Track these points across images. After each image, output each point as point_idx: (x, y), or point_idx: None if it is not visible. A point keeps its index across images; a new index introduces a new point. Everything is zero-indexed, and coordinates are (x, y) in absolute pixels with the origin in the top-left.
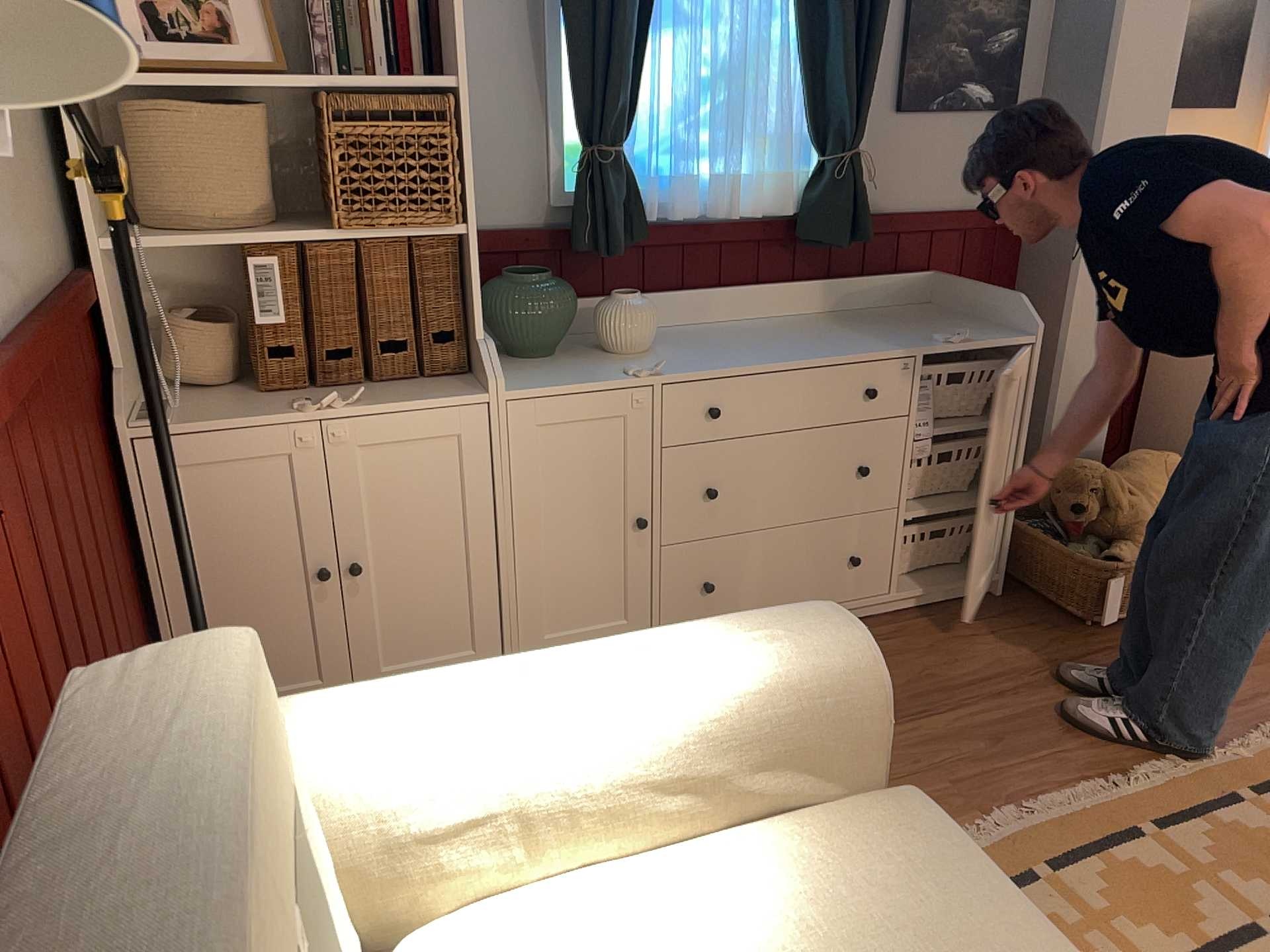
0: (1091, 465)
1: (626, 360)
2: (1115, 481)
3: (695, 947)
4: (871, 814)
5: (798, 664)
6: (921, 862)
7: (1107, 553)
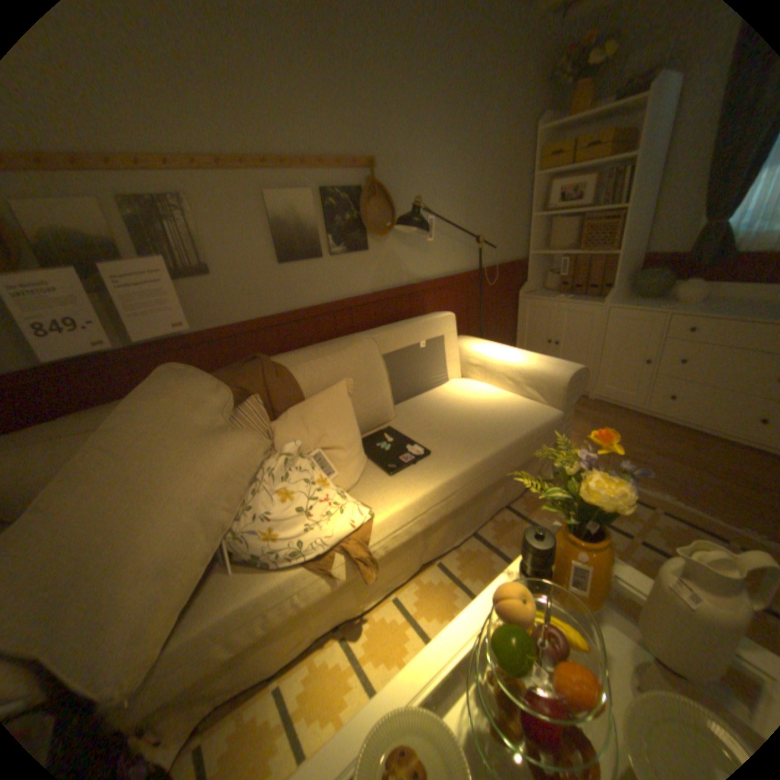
0: None
1: (677, 305)
2: None
3: (485, 398)
4: (545, 408)
5: (552, 369)
6: (535, 414)
7: None
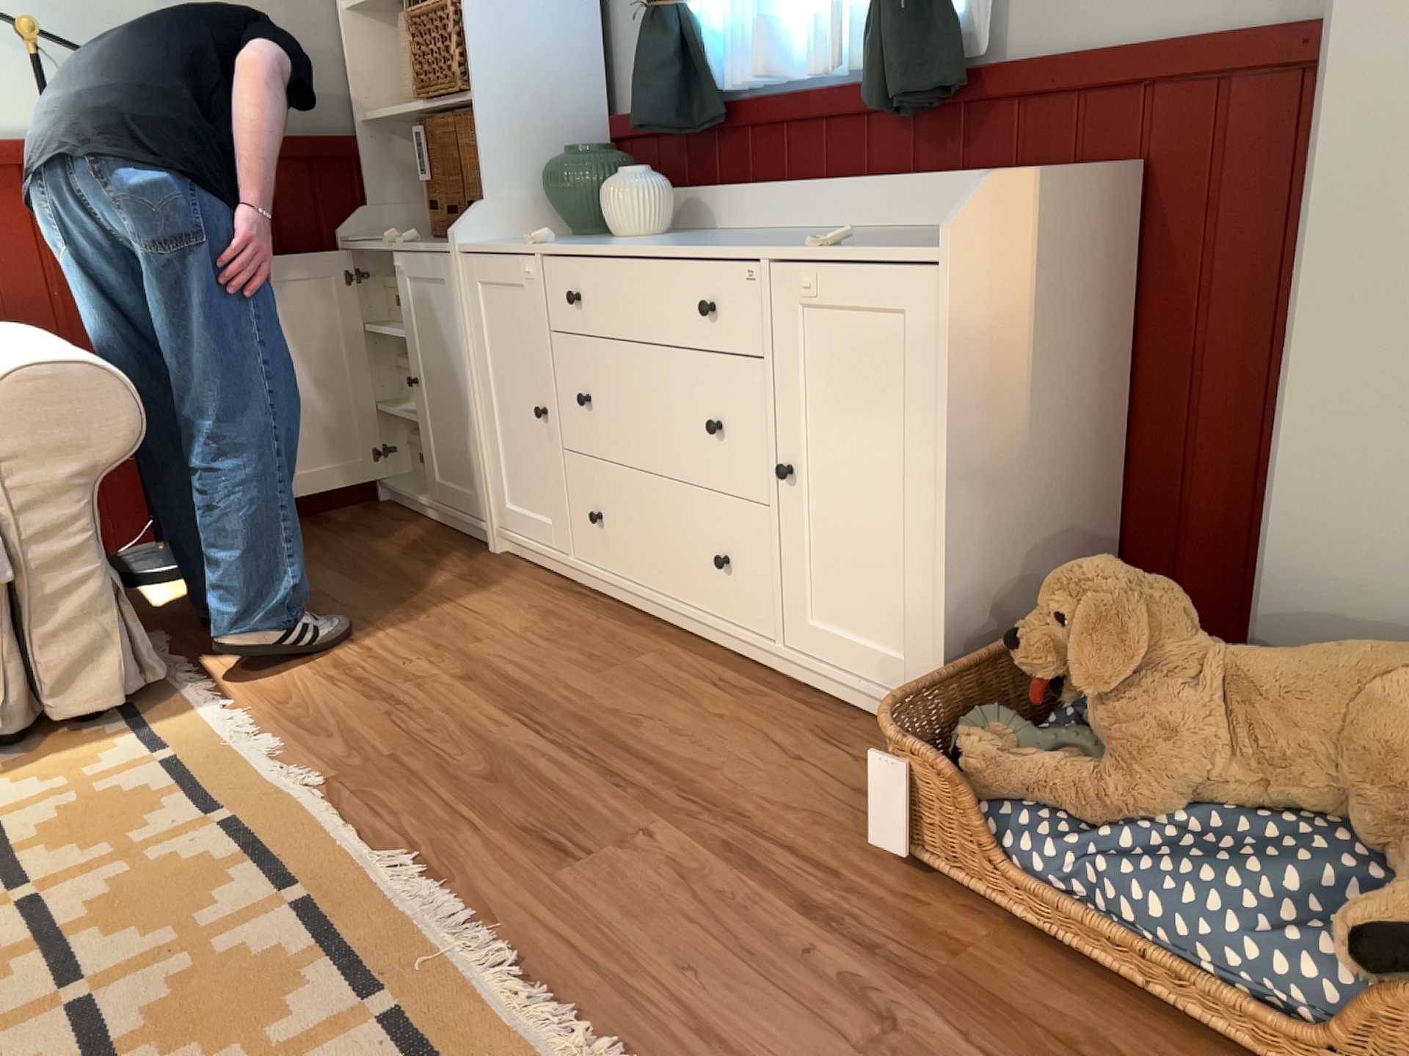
0: (1109, 572)
1: (593, 240)
2: (1127, 623)
3: None
4: None
5: None
6: None
7: (975, 732)
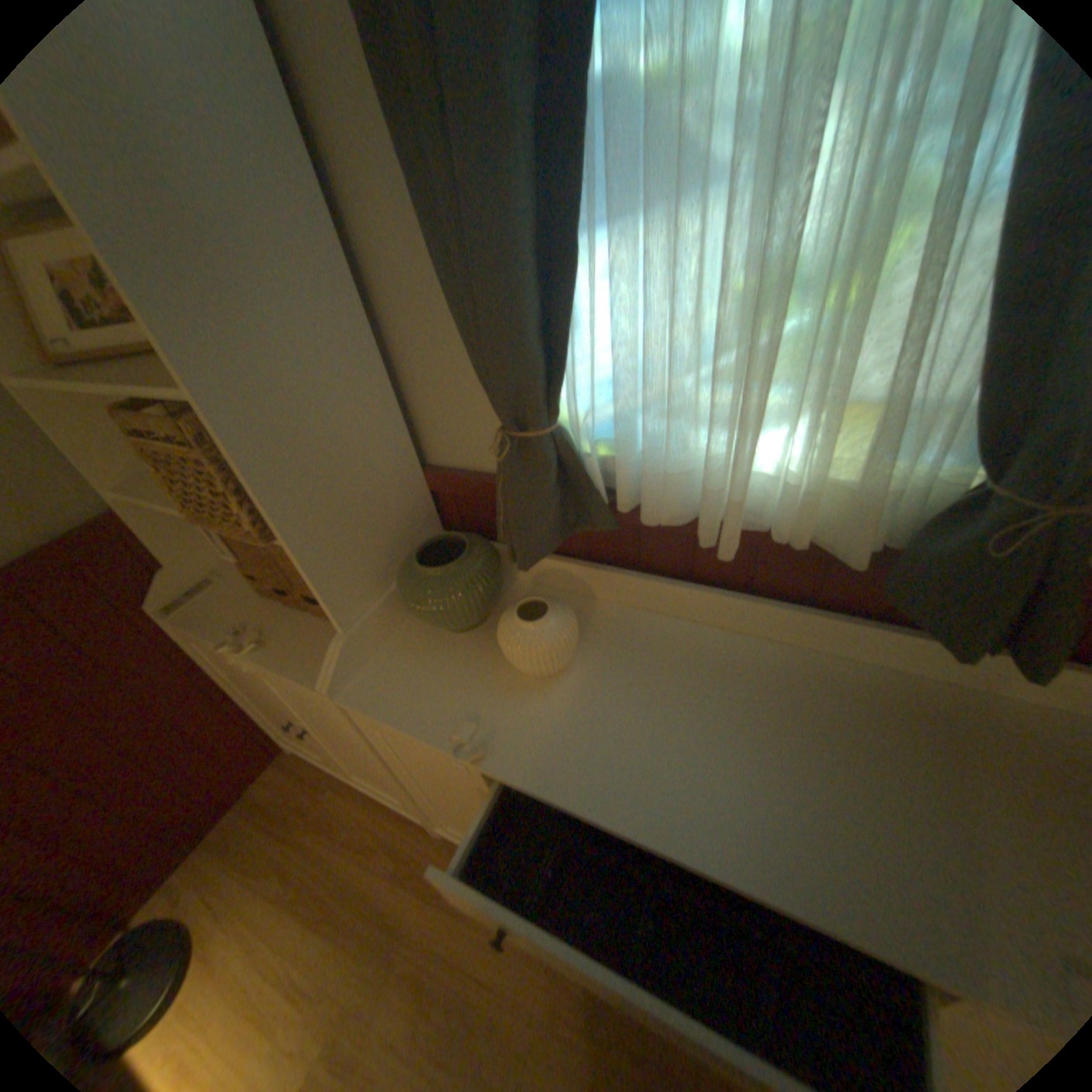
0: None
1: (509, 689)
2: None
3: None
4: None
5: None
6: None
7: None
